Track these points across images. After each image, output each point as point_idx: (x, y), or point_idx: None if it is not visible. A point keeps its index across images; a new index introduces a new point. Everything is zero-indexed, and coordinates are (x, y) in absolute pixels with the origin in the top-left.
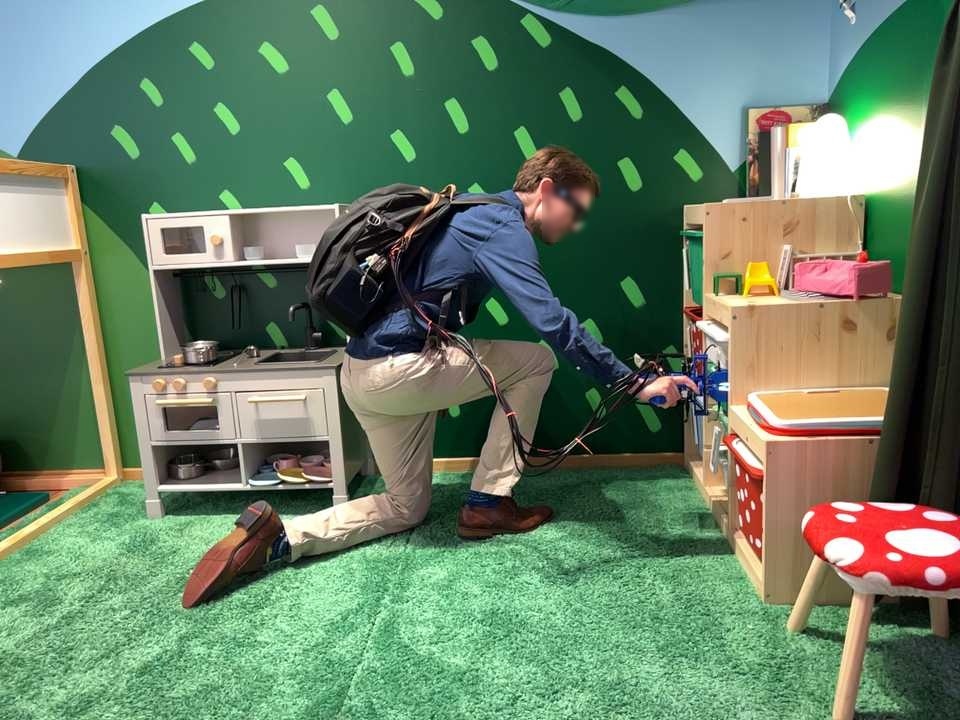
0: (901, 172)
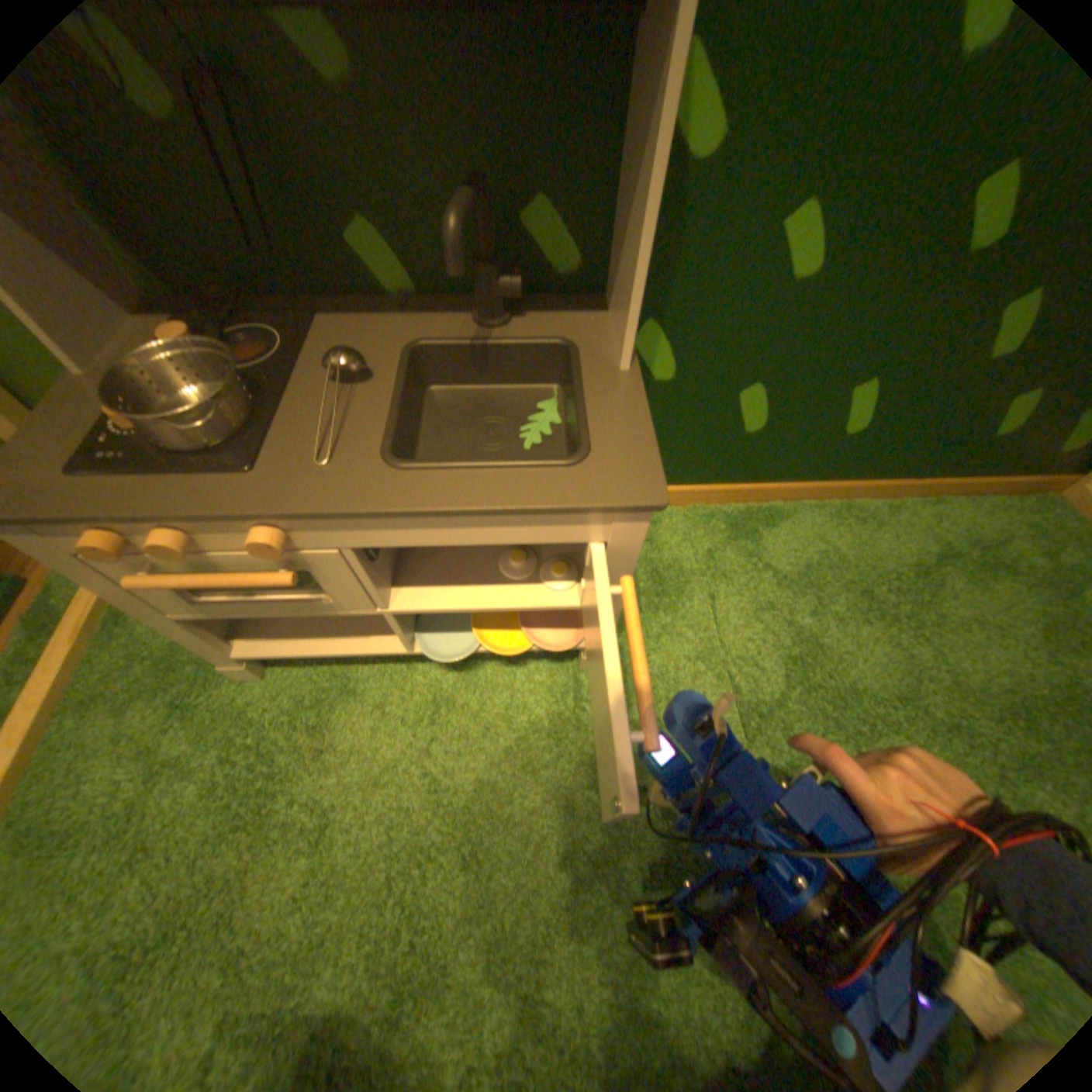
0: None
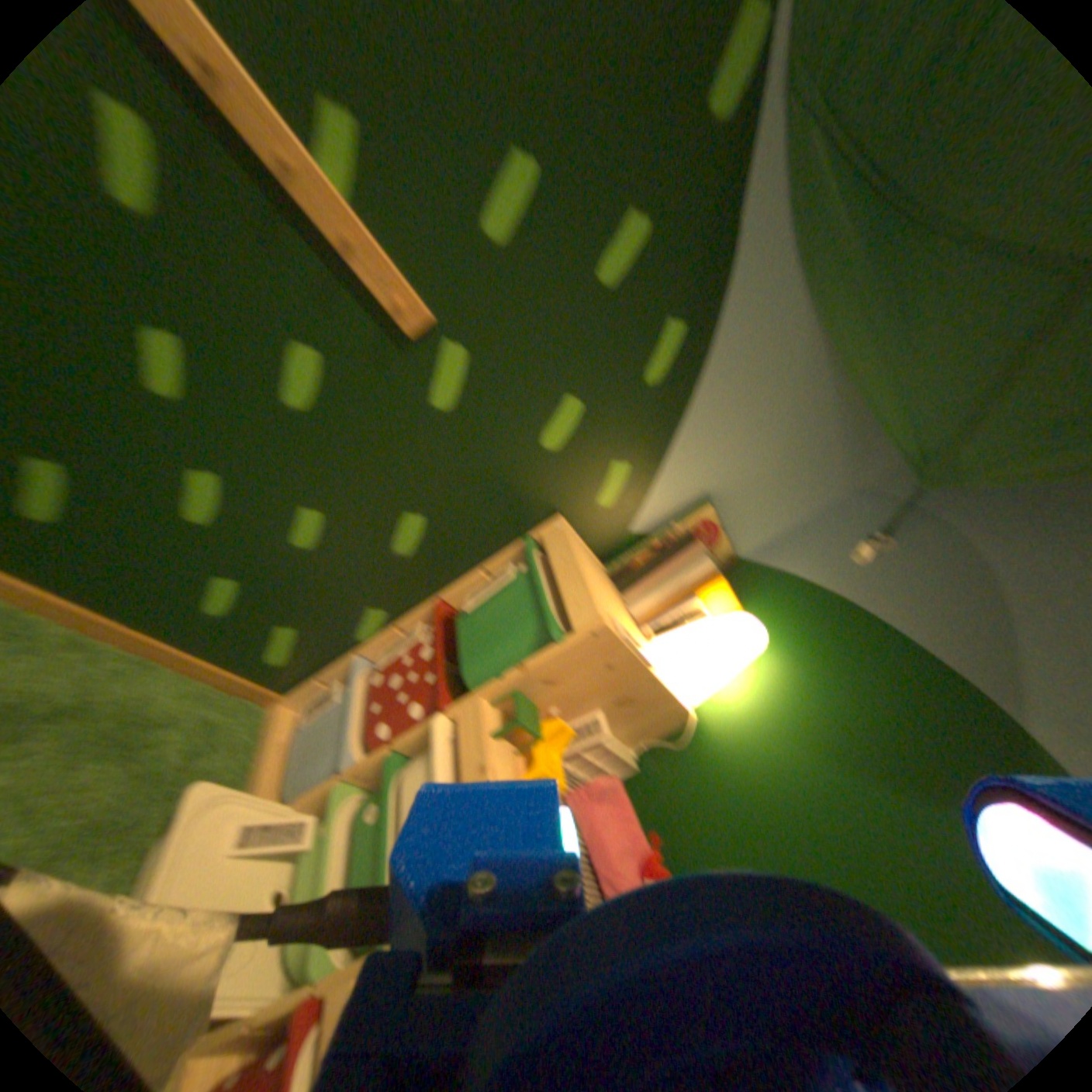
0: (763, 790)
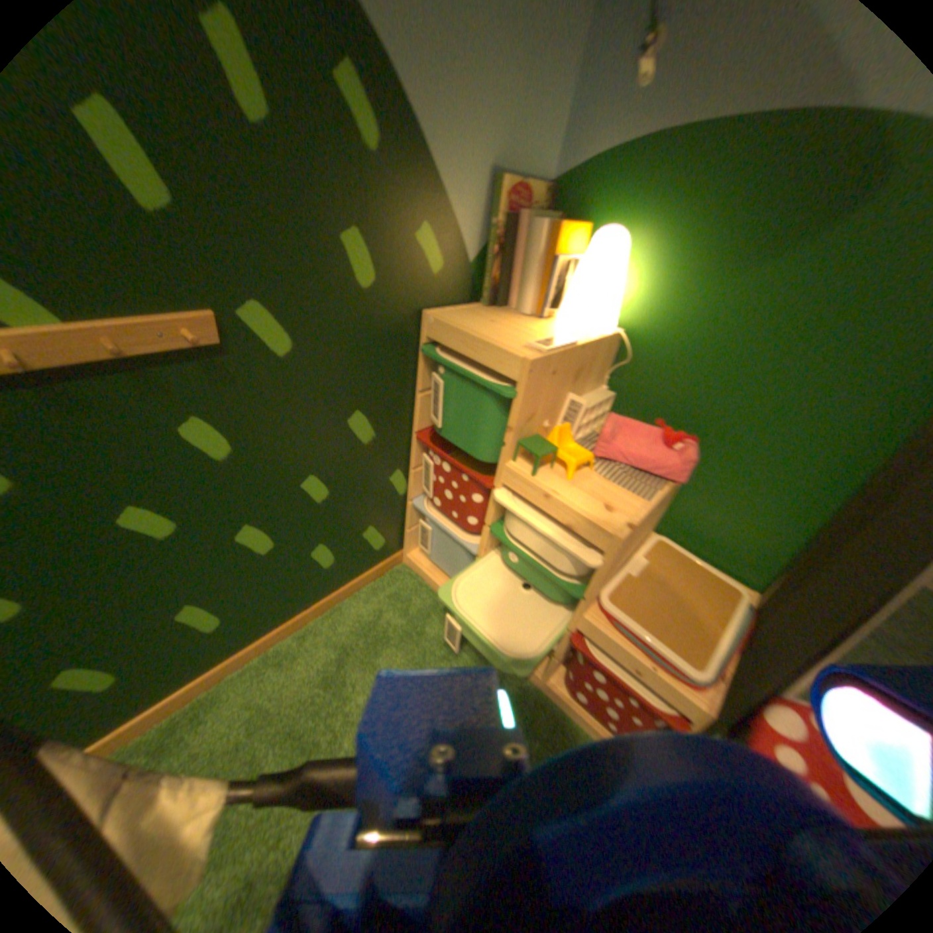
0: (698, 331)
